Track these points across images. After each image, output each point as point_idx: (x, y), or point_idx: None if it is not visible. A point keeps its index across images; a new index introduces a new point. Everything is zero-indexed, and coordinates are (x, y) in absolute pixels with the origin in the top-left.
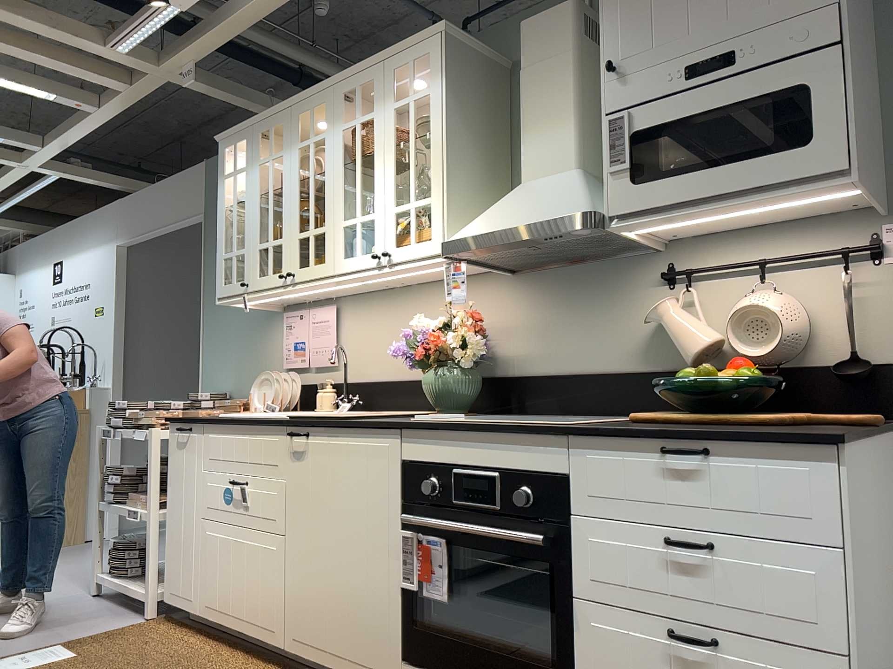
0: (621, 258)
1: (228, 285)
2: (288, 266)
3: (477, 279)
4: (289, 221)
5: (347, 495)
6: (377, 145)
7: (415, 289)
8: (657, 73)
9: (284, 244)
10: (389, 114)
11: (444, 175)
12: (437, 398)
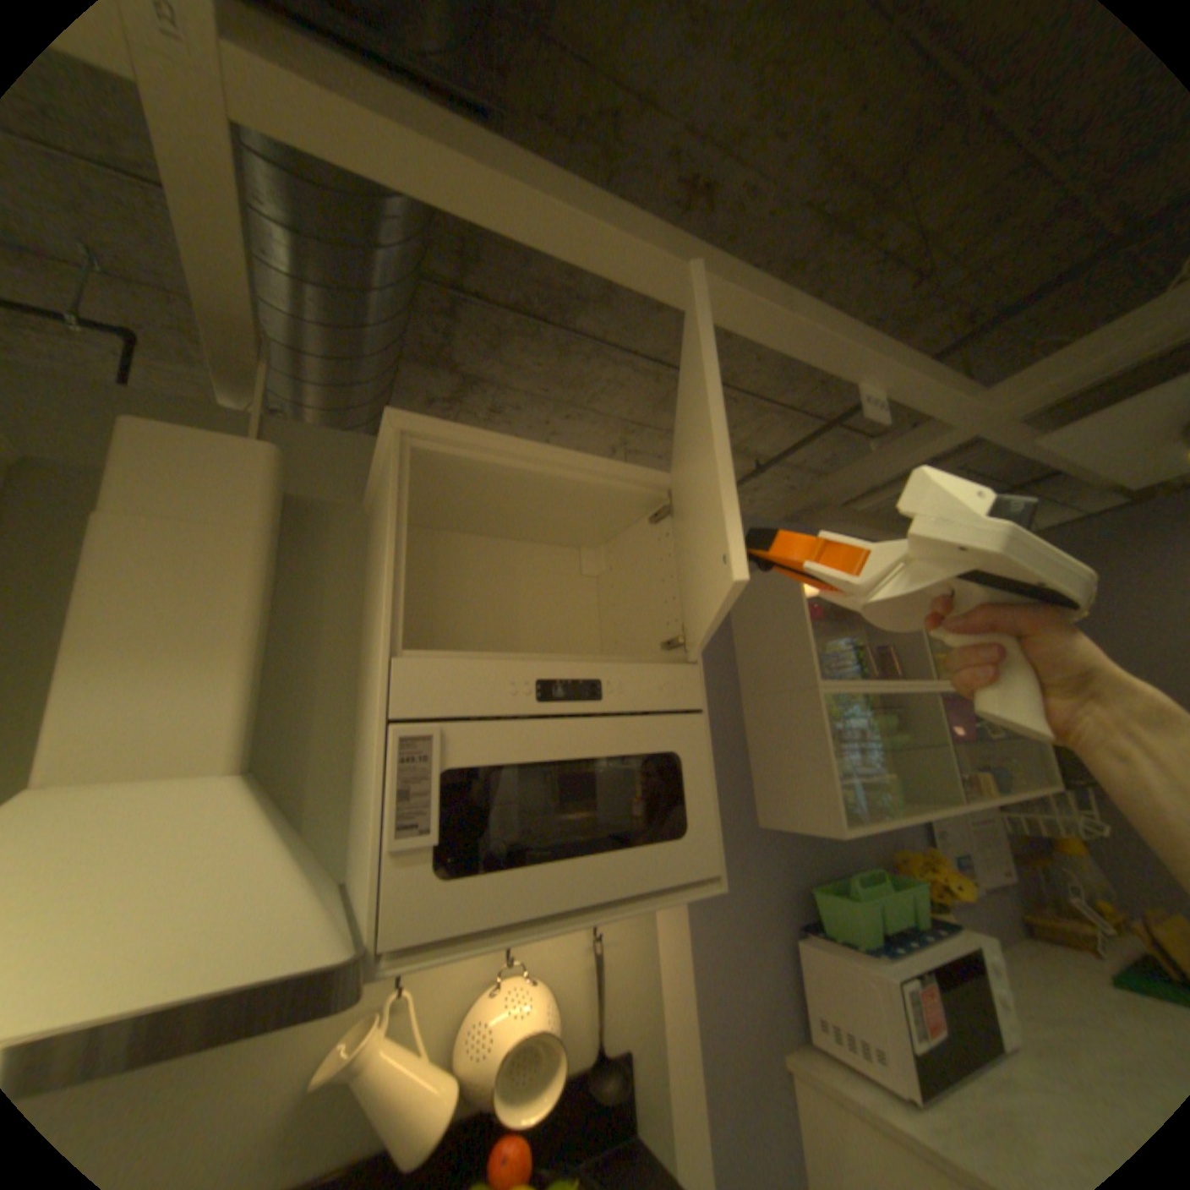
0: None
1: None
2: None
3: None
4: None
5: None
6: None
7: None
8: (496, 671)
9: None
10: None
11: None
12: None
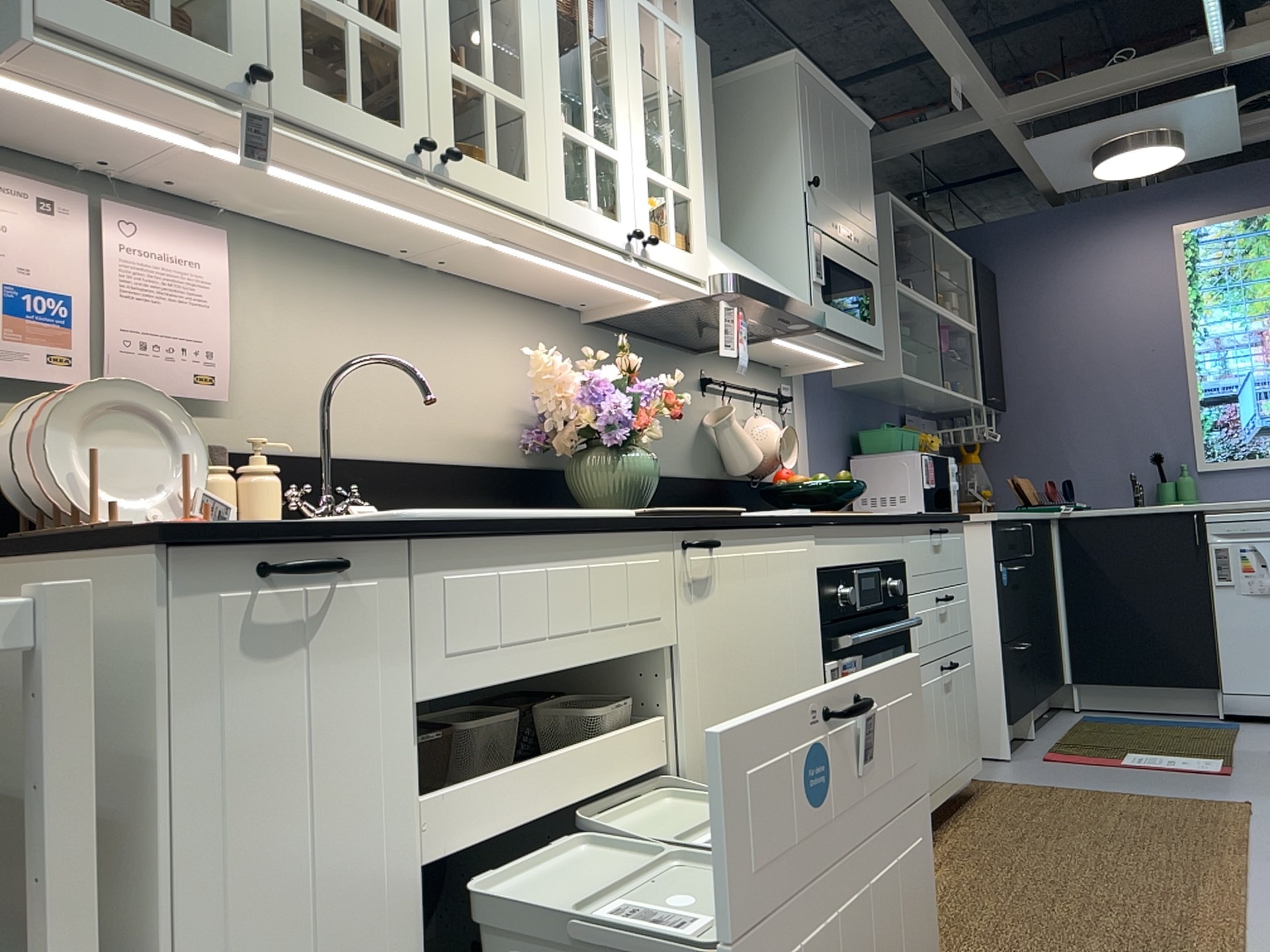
0: (677, 349)
1: (117, 9)
2: (427, 126)
3: (542, 310)
4: (422, 9)
5: (773, 637)
6: (618, 35)
7: (437, 282)
8: (830, 215)
9: (409, 59)
10: (633, 5)
11: (702, 172)
12: (632, 494)
